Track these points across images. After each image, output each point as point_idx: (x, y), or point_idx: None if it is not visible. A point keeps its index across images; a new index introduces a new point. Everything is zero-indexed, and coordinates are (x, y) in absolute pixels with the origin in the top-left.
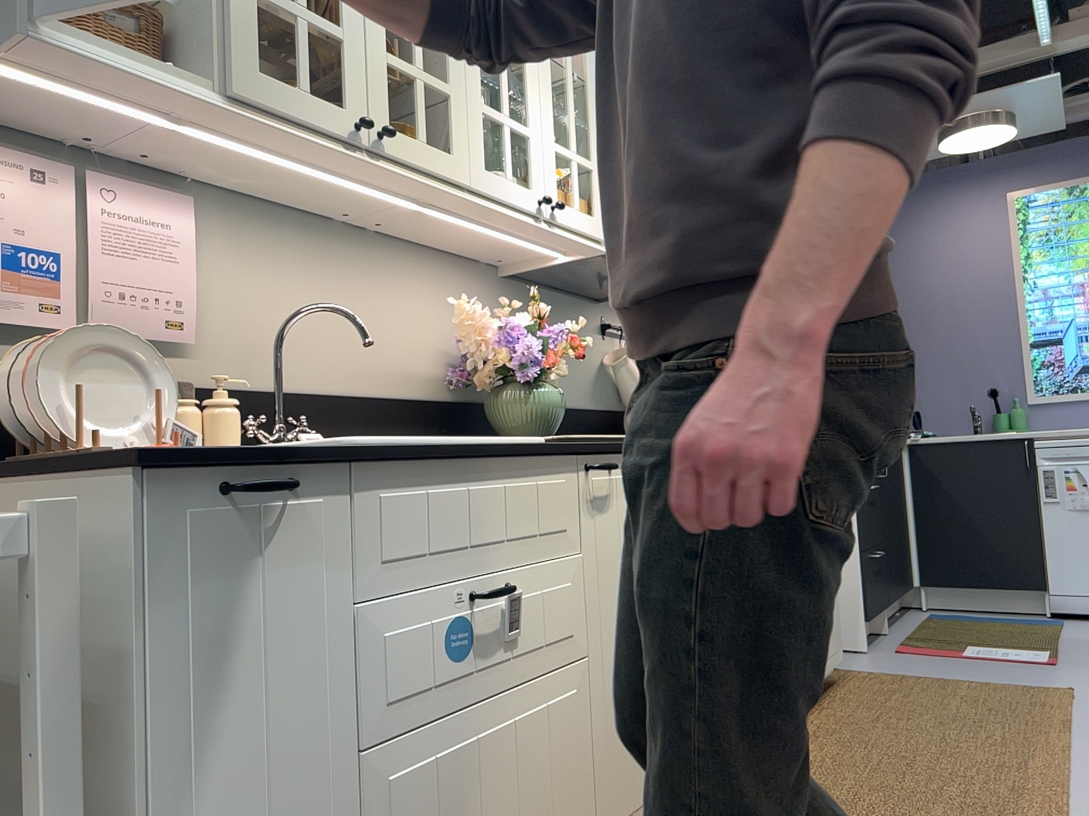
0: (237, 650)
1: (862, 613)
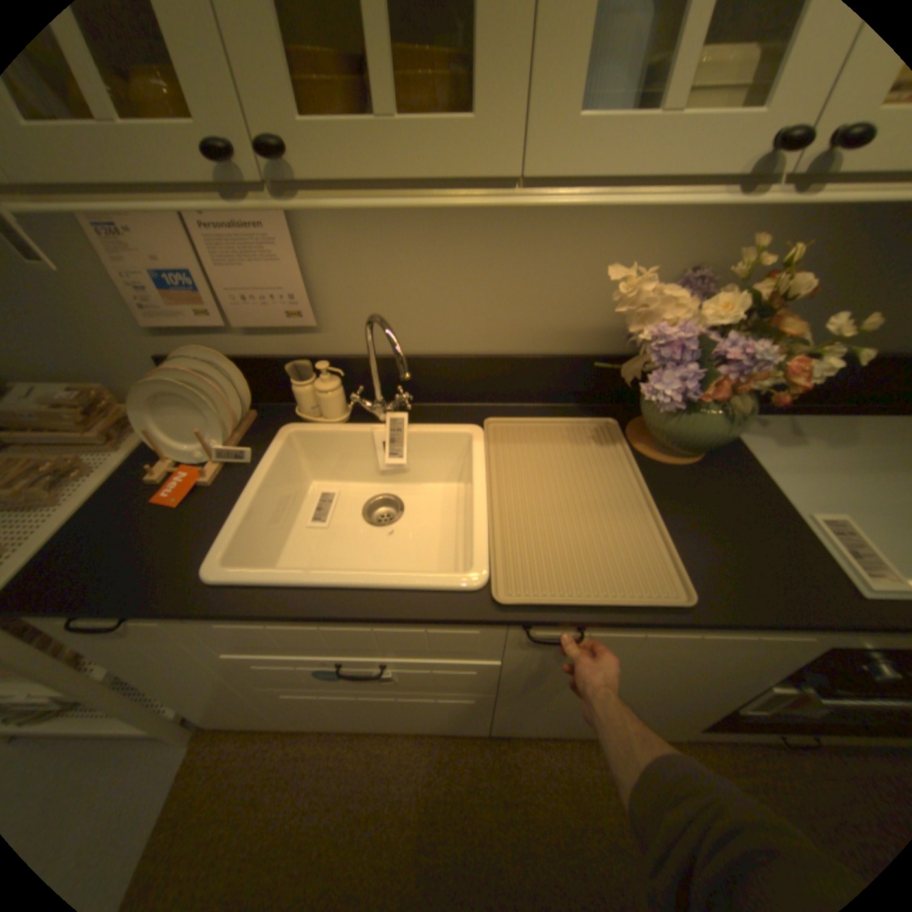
0: (143, 659)
1: None
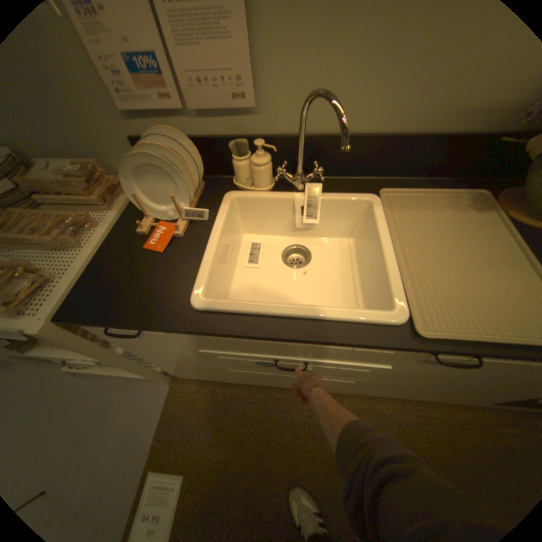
0: (150, 349)
1: None
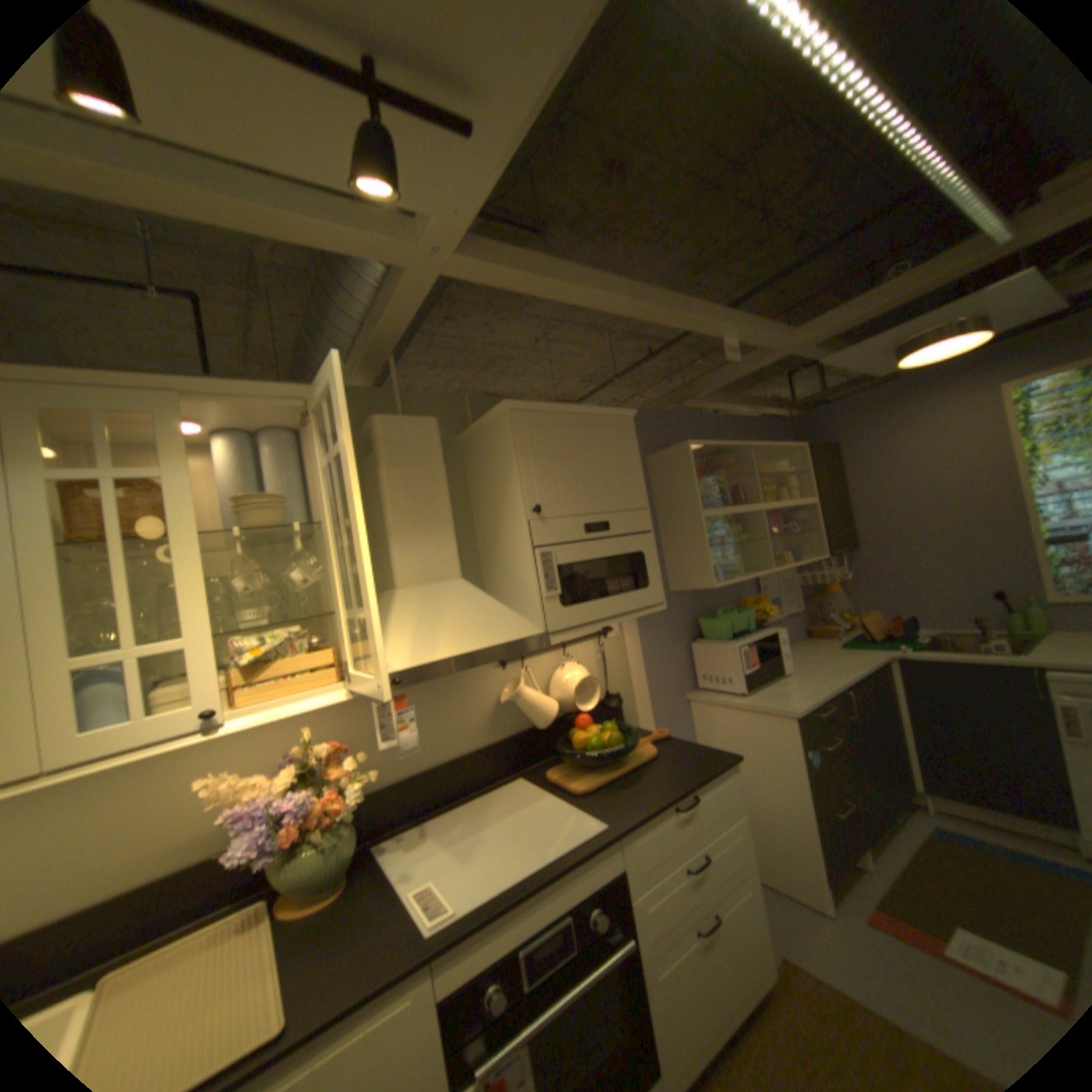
0: None
1: (824, 881)
